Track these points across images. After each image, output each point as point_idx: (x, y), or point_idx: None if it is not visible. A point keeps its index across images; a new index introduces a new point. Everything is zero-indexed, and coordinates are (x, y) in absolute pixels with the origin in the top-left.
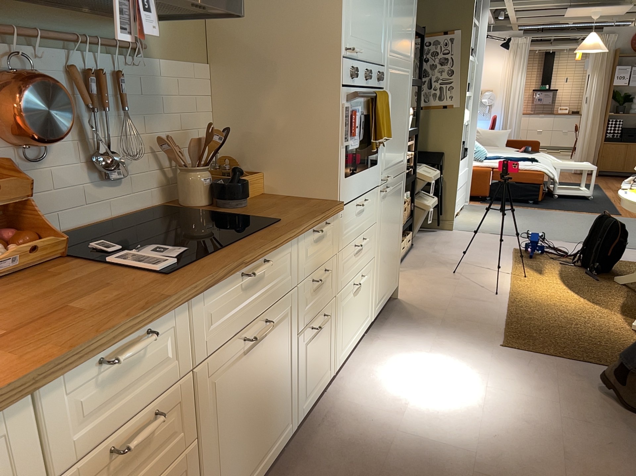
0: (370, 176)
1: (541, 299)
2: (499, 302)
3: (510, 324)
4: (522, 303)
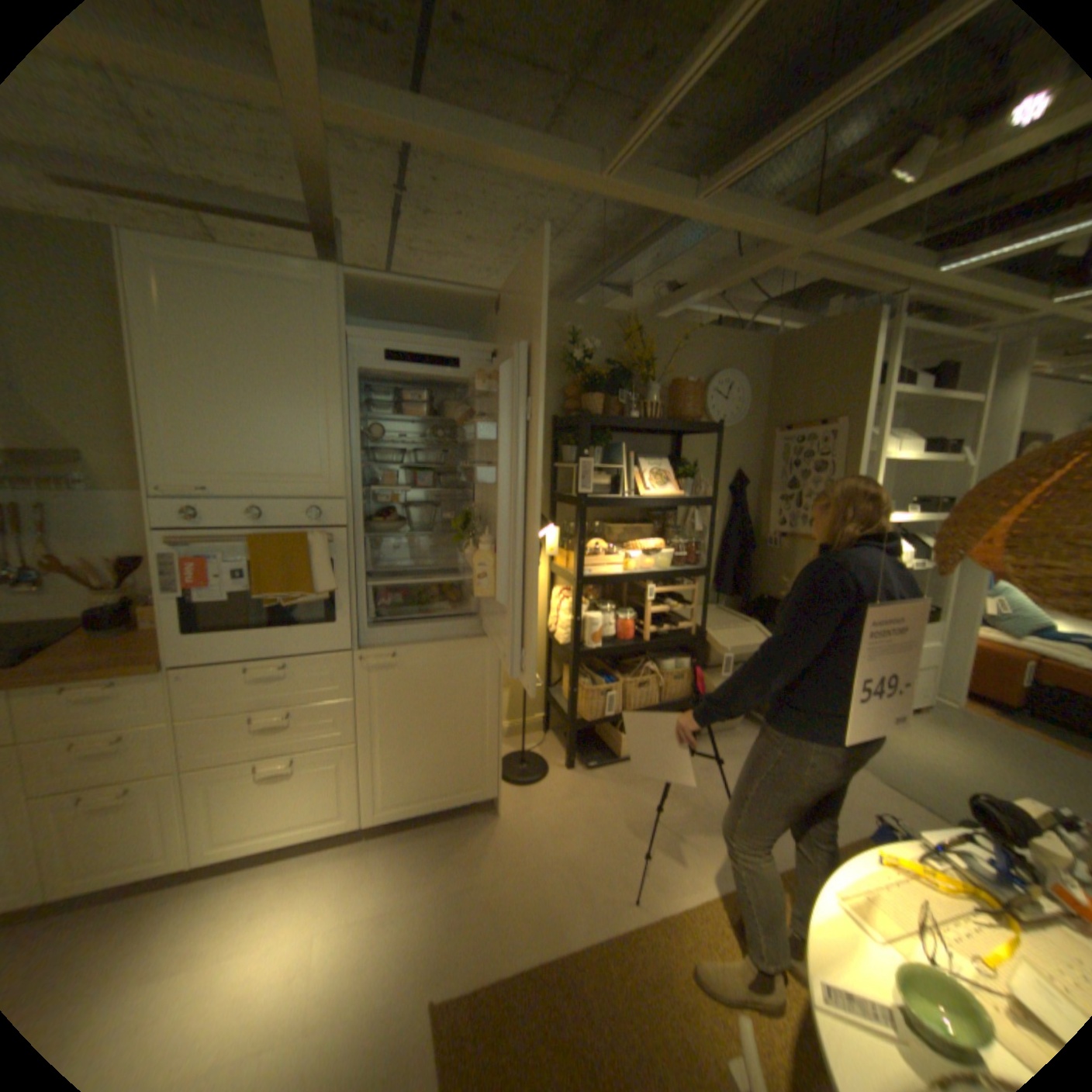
0: (299, 637)
1: (695, 983)
2: (609, 925)
3: (528, 981)
4: (639, 960)
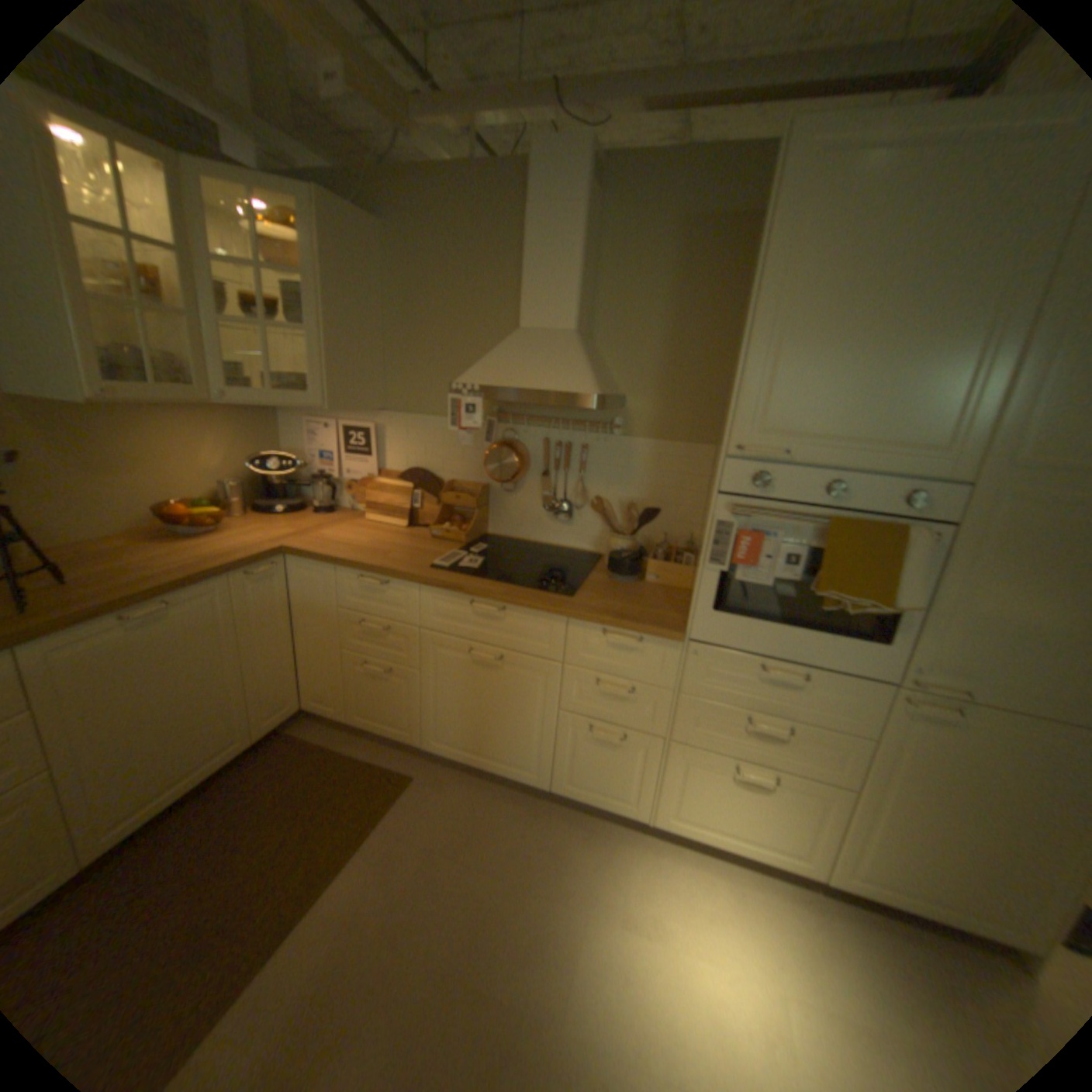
0: (838, 649)
1: None
2: None
3: None
4: None
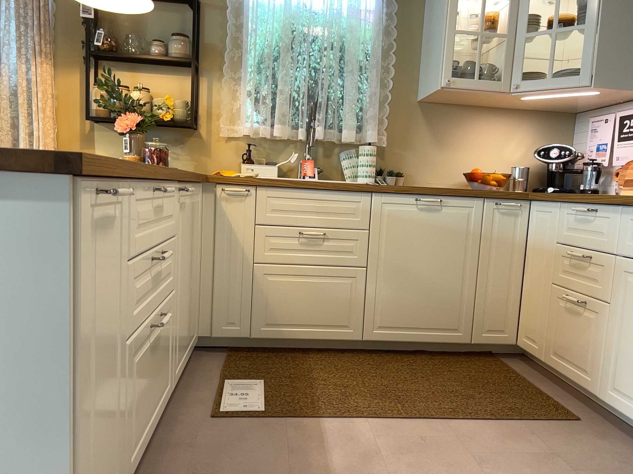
0: None
1: None
2: None
3: None
4: None
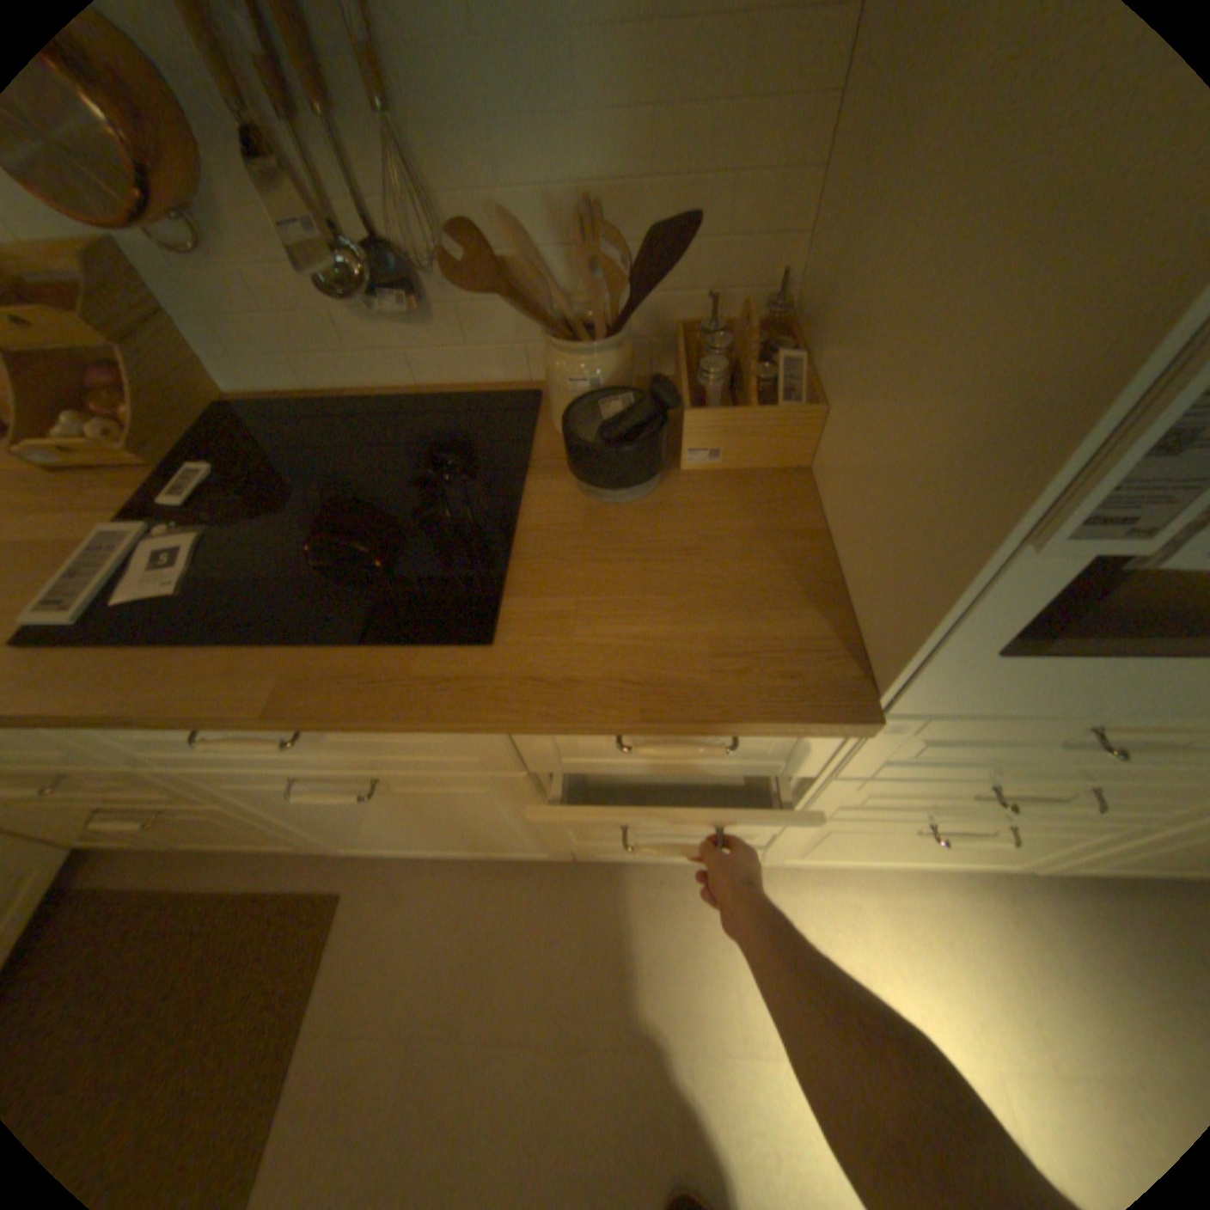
0: None
1: None
2: None
3: None
4: None
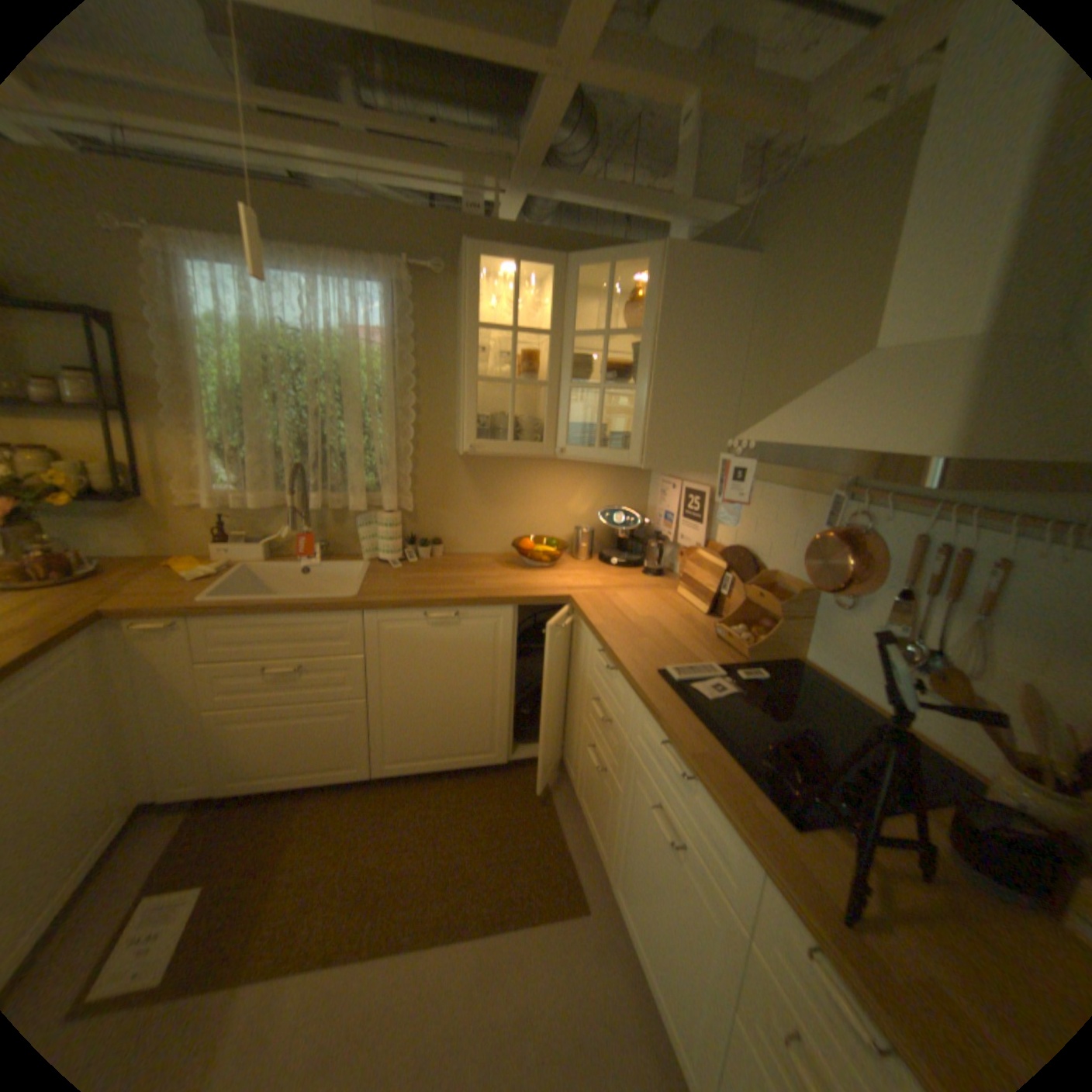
0: None
1: None
2: None
3: None
4: None
